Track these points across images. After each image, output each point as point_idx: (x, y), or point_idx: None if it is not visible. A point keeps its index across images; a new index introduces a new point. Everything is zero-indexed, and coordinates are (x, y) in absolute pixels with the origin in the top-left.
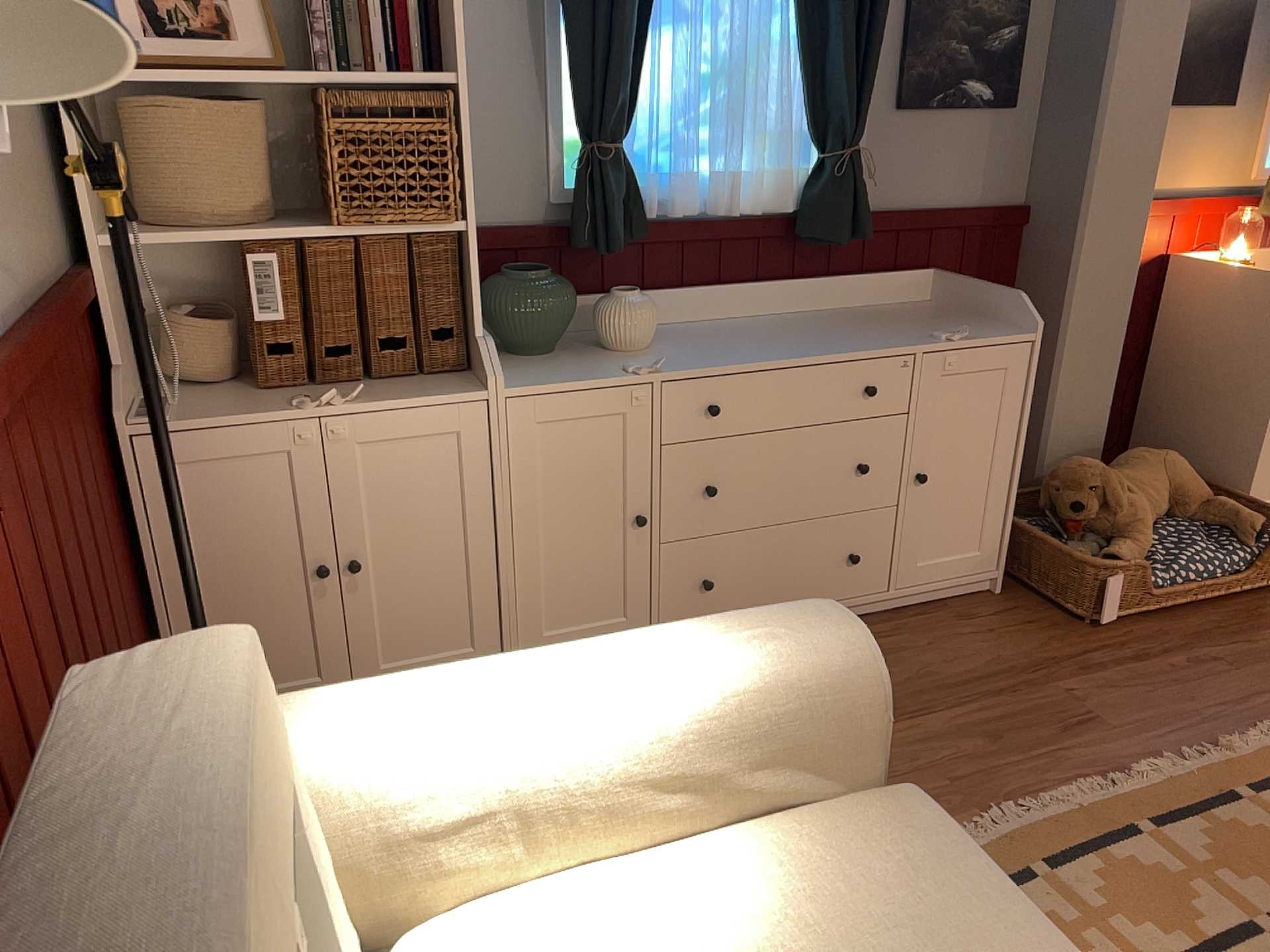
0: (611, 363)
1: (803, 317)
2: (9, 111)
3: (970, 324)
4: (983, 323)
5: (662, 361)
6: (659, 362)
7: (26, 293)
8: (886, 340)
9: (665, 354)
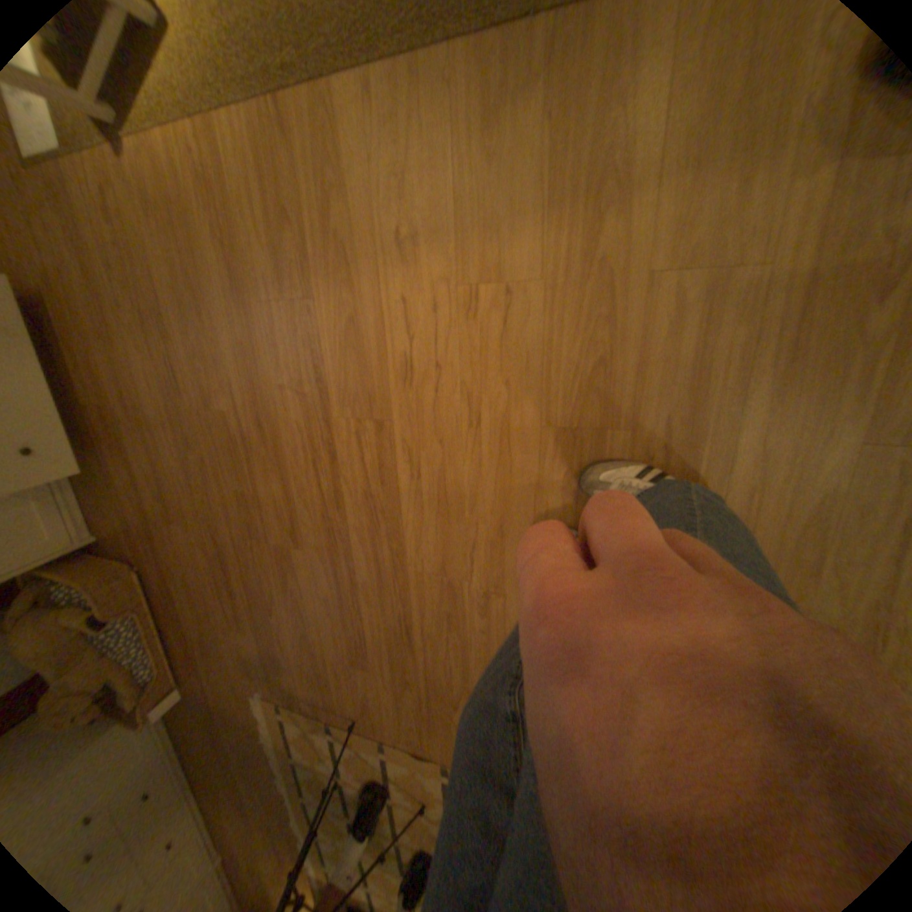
0: None
1: None
2: None
3: None
4: None
5: None
6: None
7: None
8: None
9: None
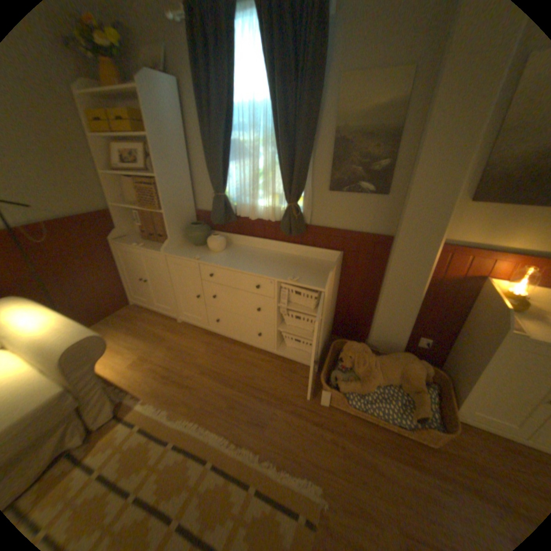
0: (200, 253)
1: (283, 255)
2: (73, 179)
3: (318, 276)
4: (324, 278)
5: (200, 257)
6: (201, 257)
7: (65, 213)
8: (275, 272)
9: (218, 255)
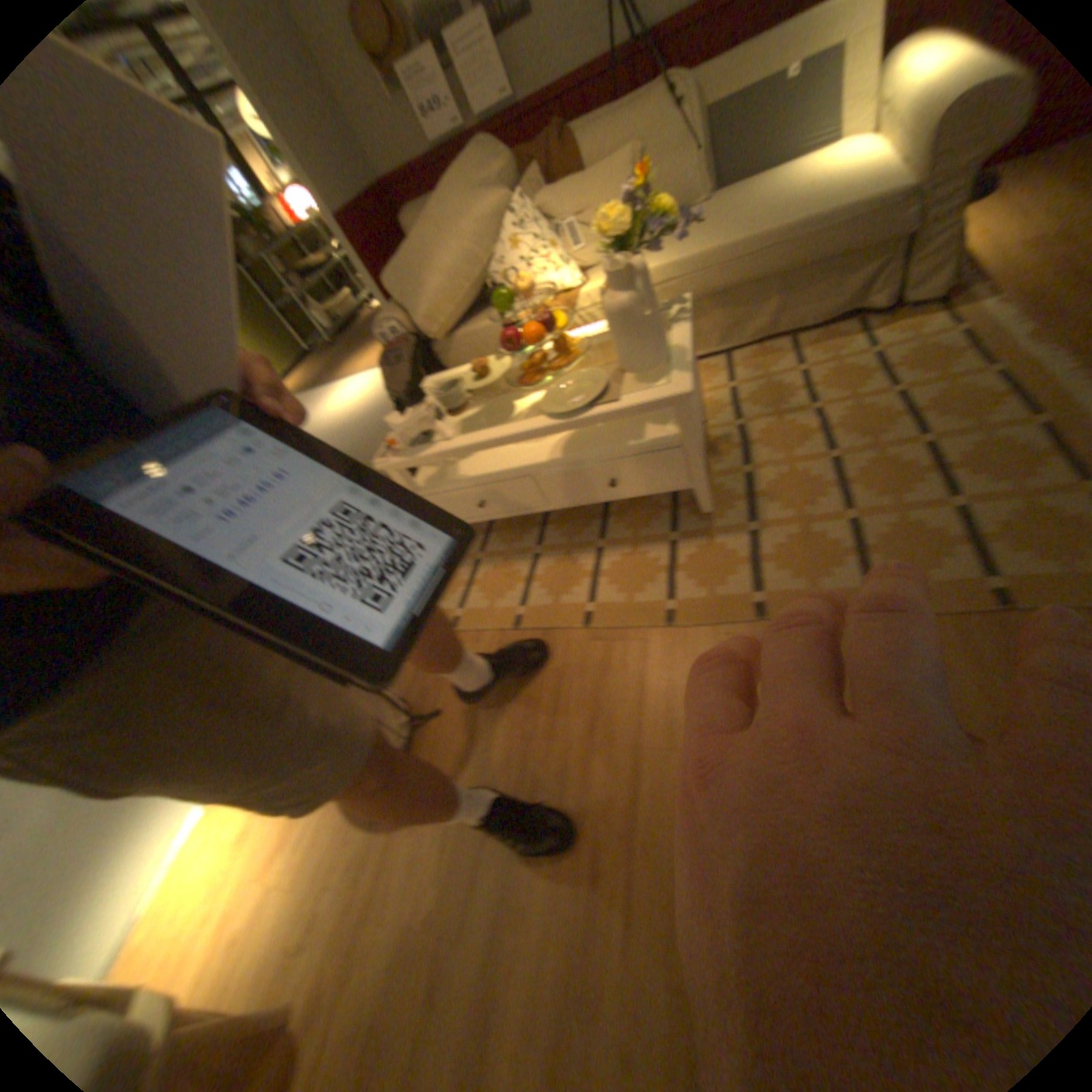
0: None
1: None
2: None
3: None
4: None
5: None
6: None
7: None
8: None
9: None
